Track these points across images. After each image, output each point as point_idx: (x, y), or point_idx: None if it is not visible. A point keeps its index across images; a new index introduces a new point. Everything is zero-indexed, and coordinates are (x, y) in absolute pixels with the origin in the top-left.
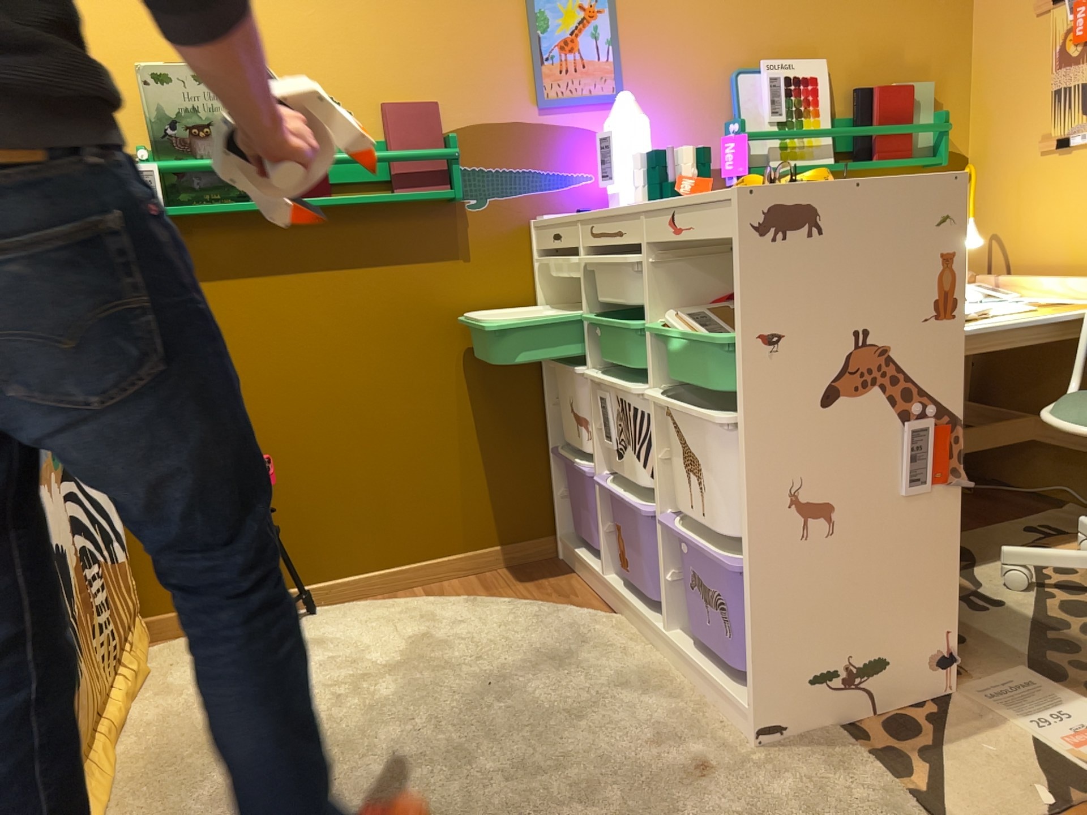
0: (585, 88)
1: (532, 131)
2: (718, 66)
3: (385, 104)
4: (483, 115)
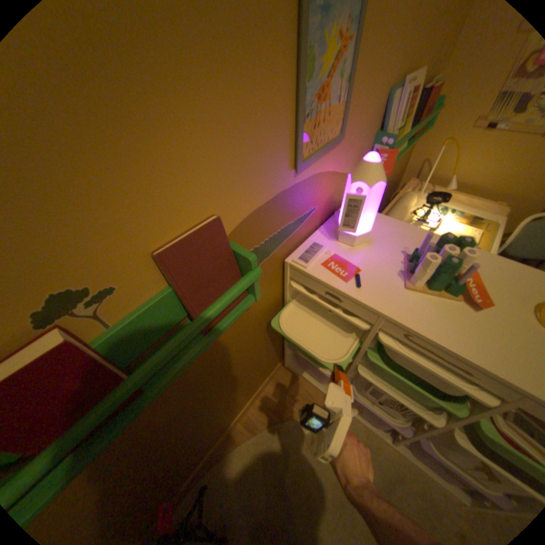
0: (327, 135)
1: (290, 194)
2: (389, 82)
3: (160, 253)
4: (256, 199)
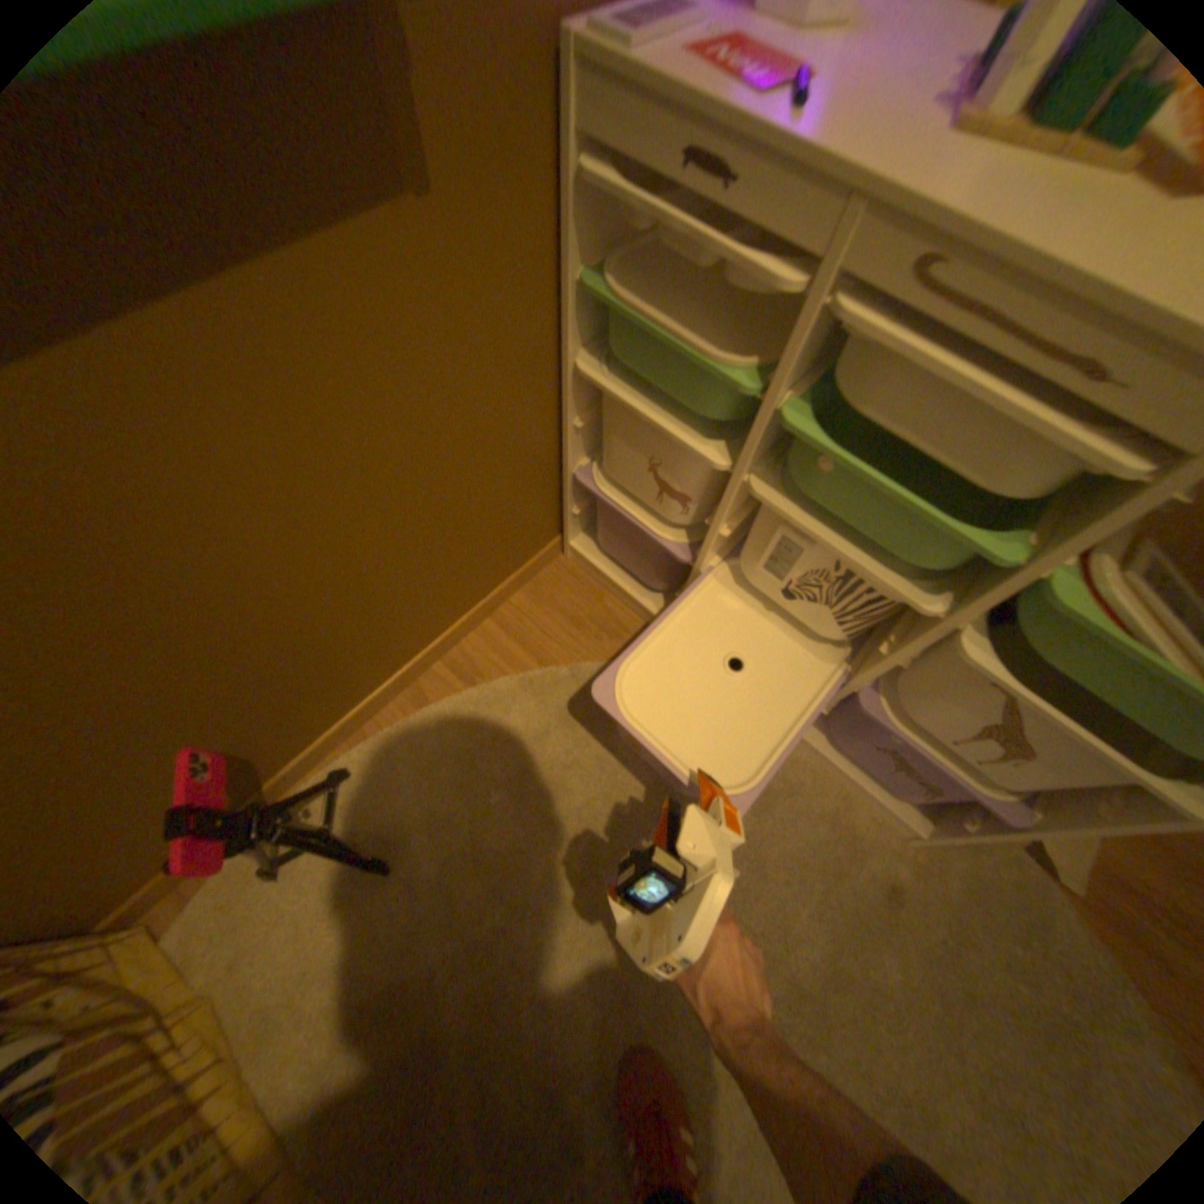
0: None
1: None
2: None
3: None
4: None
